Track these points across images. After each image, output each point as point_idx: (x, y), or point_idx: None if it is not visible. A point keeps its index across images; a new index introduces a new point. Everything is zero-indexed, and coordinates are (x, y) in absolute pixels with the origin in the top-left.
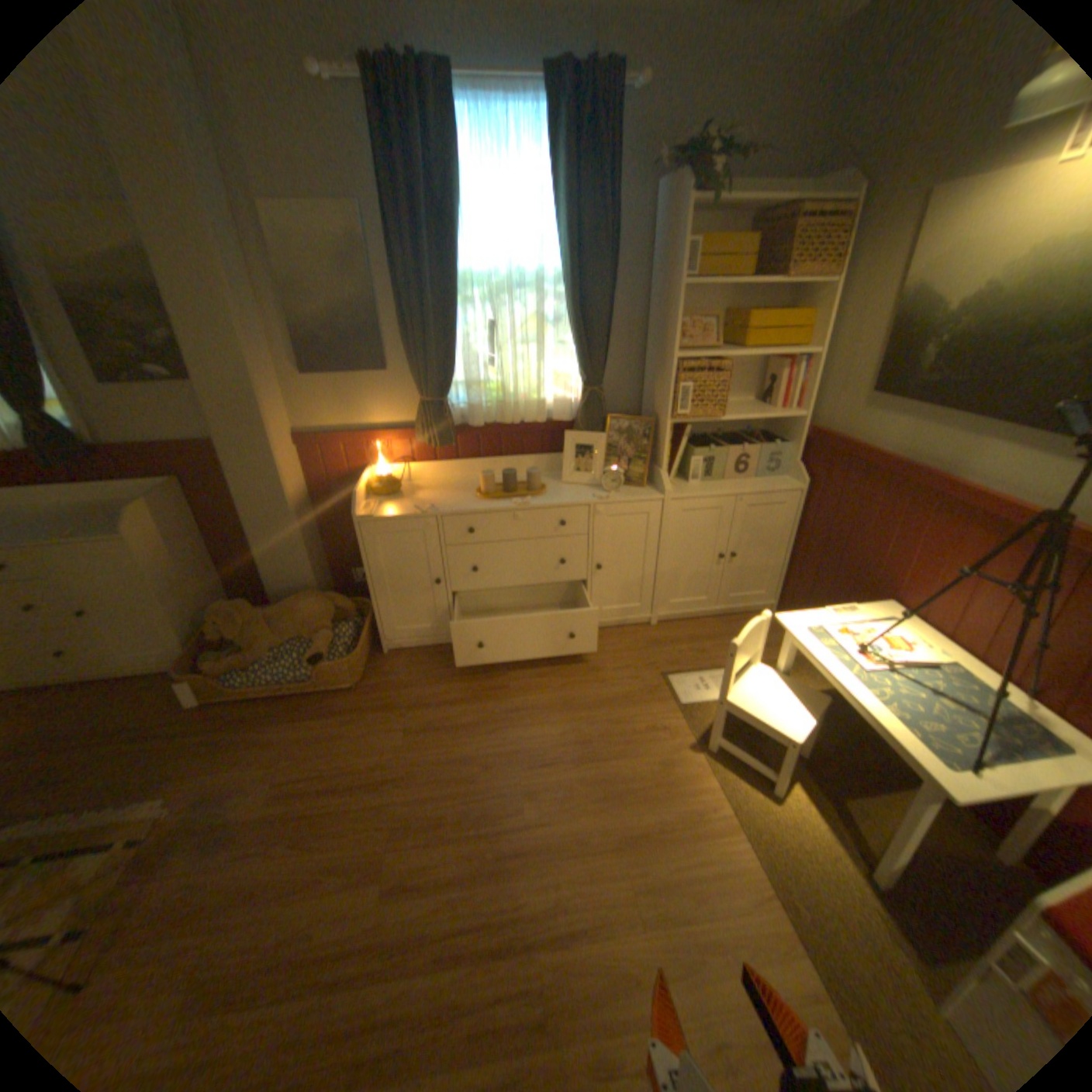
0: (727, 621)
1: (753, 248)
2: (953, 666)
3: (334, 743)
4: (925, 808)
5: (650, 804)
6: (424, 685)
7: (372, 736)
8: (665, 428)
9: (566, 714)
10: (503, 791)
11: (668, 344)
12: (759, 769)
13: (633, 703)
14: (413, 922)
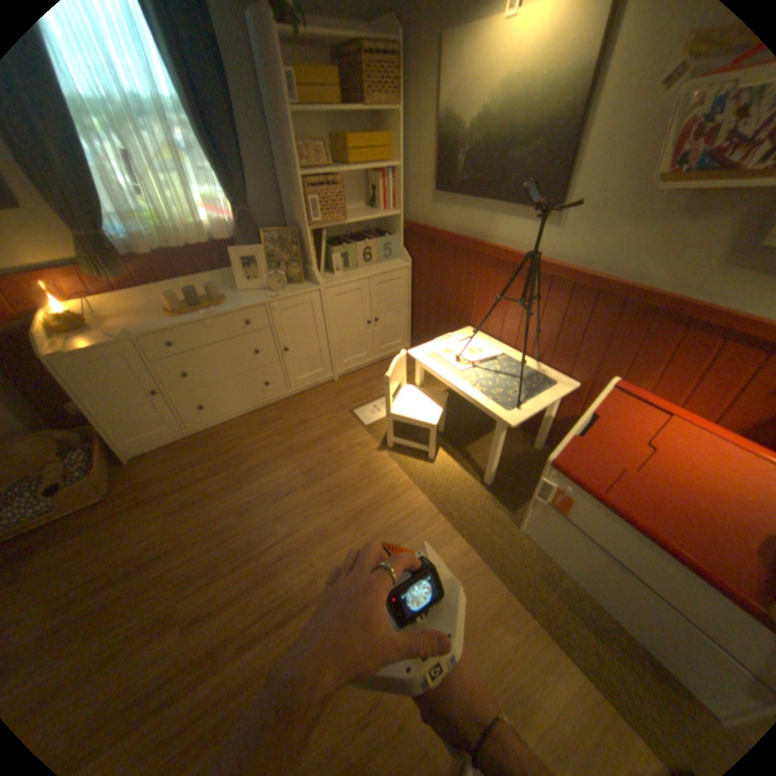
0: (382, 365)
1: (336, 81)
2: (501, 355)
3: (99, 547)
4: (499, 435)
5: (359, 491)
6: (170, 475)
7: (135, 528)
8: (307, 235)
9: (290, 457)
10: (258, 523)
11: (291, 165)
12: (417, 447)
13: (334, 435)
14: (214, 634)
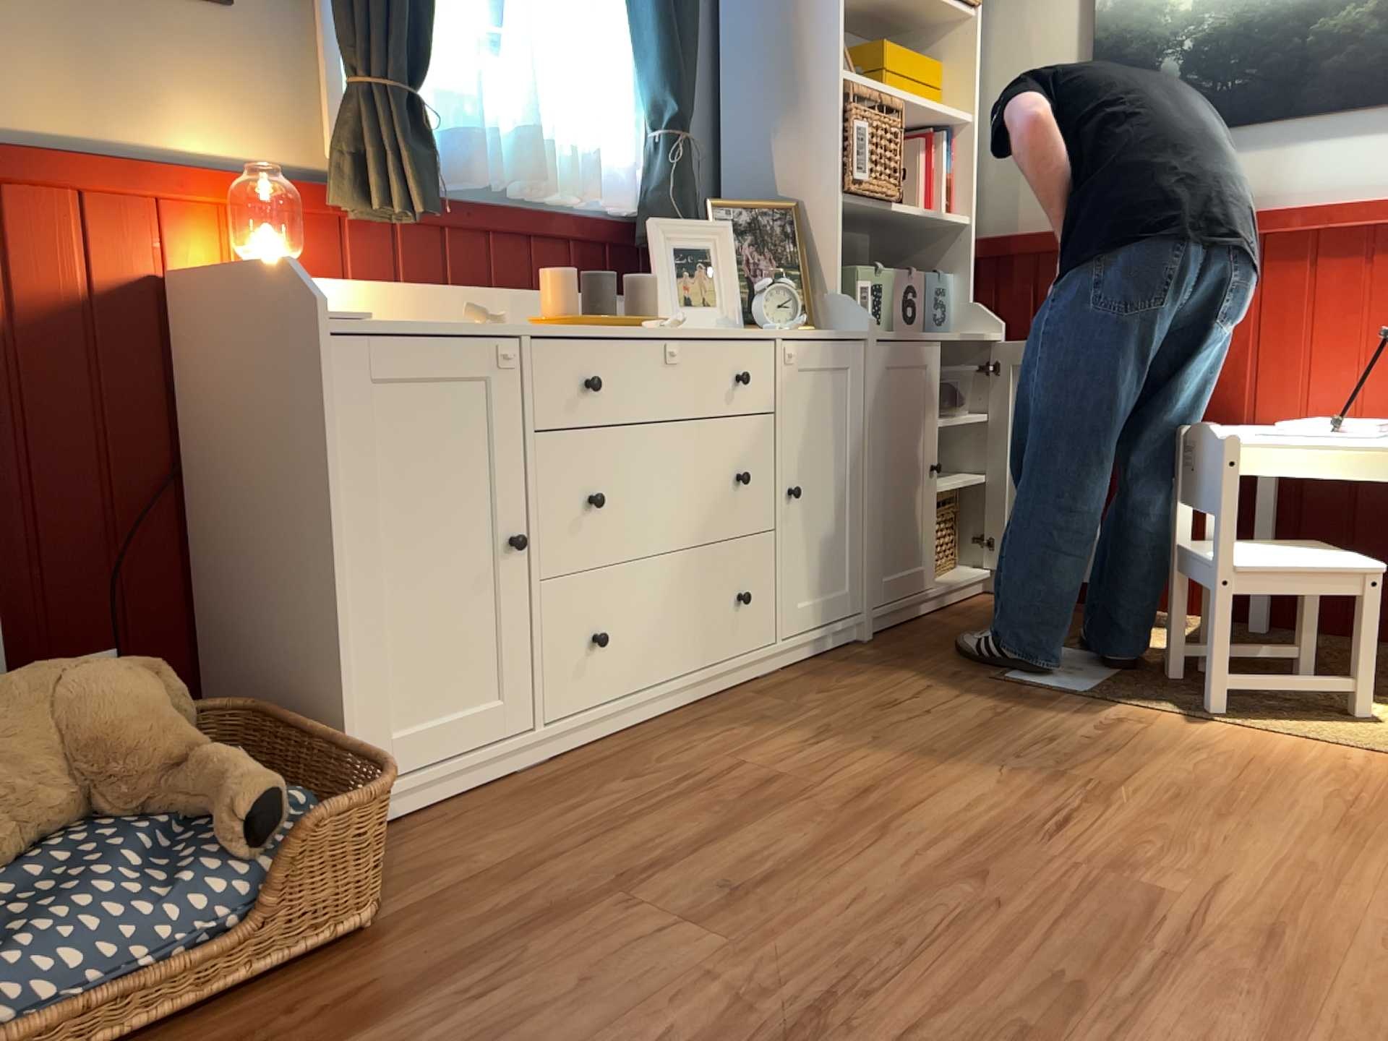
0: (956, 611)
1: None
2: None
3: (516, 1038)
4: None
5: (1272, 787)
6: (581, 843)
7: (614, 970)
8: (833, 208)
9: (953, 762)
10: (1070, 885)
11: (814, 56)
12: (1315, 680)
13: (1020, 714)
14: None
